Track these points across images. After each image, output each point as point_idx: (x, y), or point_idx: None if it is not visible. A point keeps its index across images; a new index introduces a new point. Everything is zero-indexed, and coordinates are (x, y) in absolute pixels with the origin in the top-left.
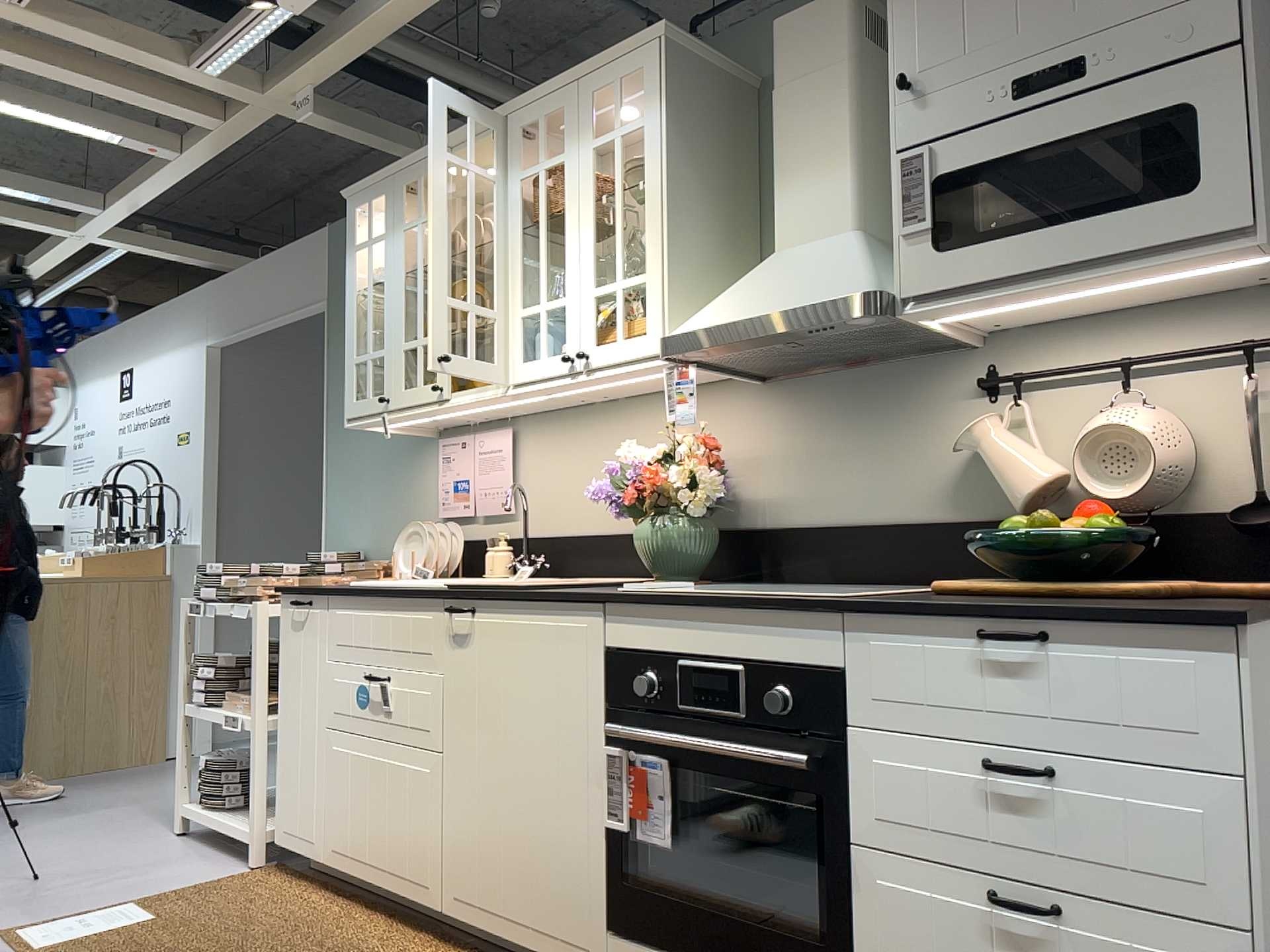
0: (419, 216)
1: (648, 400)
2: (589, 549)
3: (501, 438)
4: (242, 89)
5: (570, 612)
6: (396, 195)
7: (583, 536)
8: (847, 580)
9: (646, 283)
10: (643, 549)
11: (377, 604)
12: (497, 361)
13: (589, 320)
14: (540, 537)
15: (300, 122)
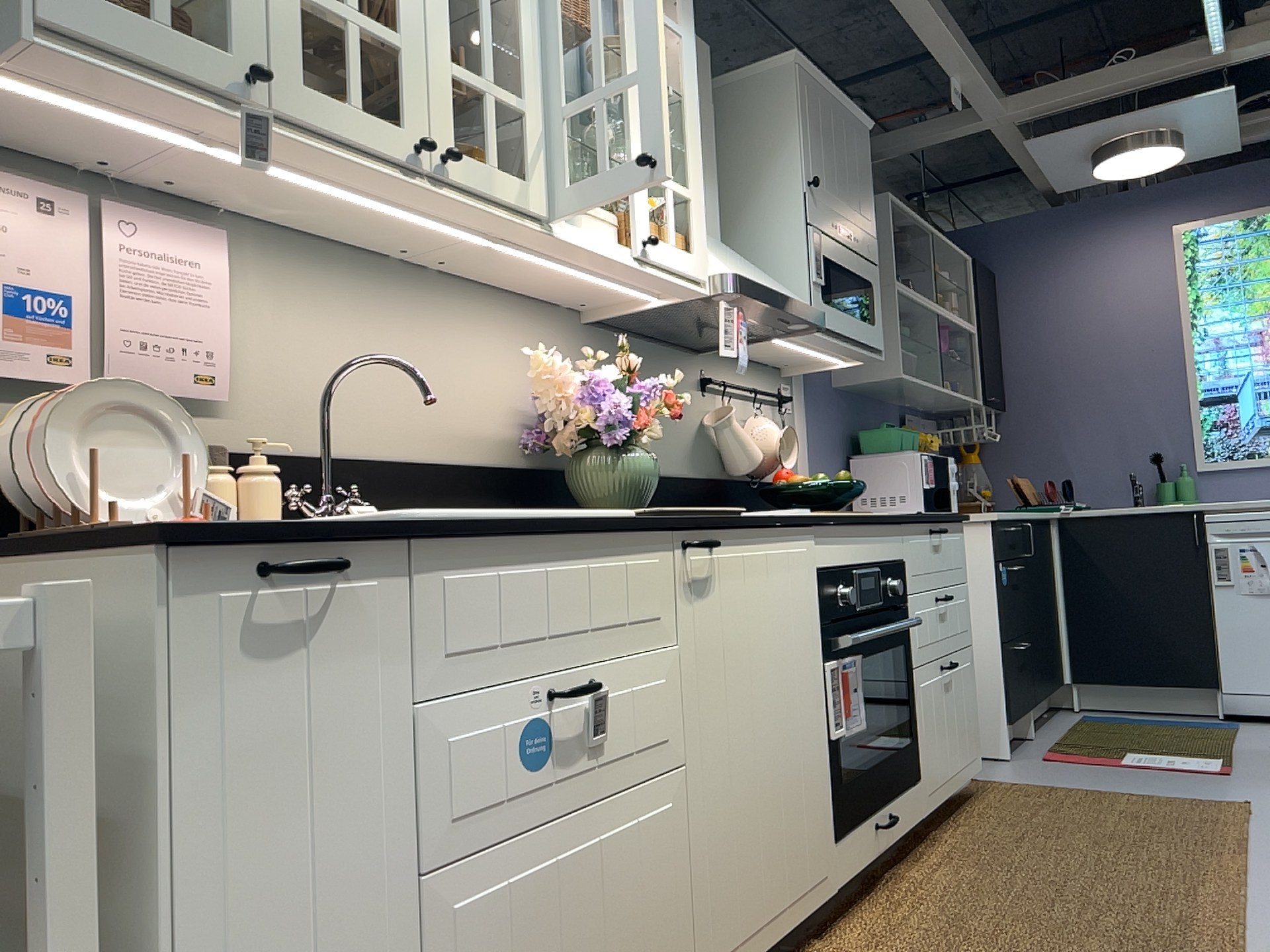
0: None
1: (471, 291)
2: (398, 483)
3: (201, 242)
4: None
5: (797, 536)
6: None
7: (382, 461)
8: None
9: (694, 203)
10: (625, 481)
11: (553, 550)
12: (530, 173)
13: (644, 202)
14: (291, 455)
15: None
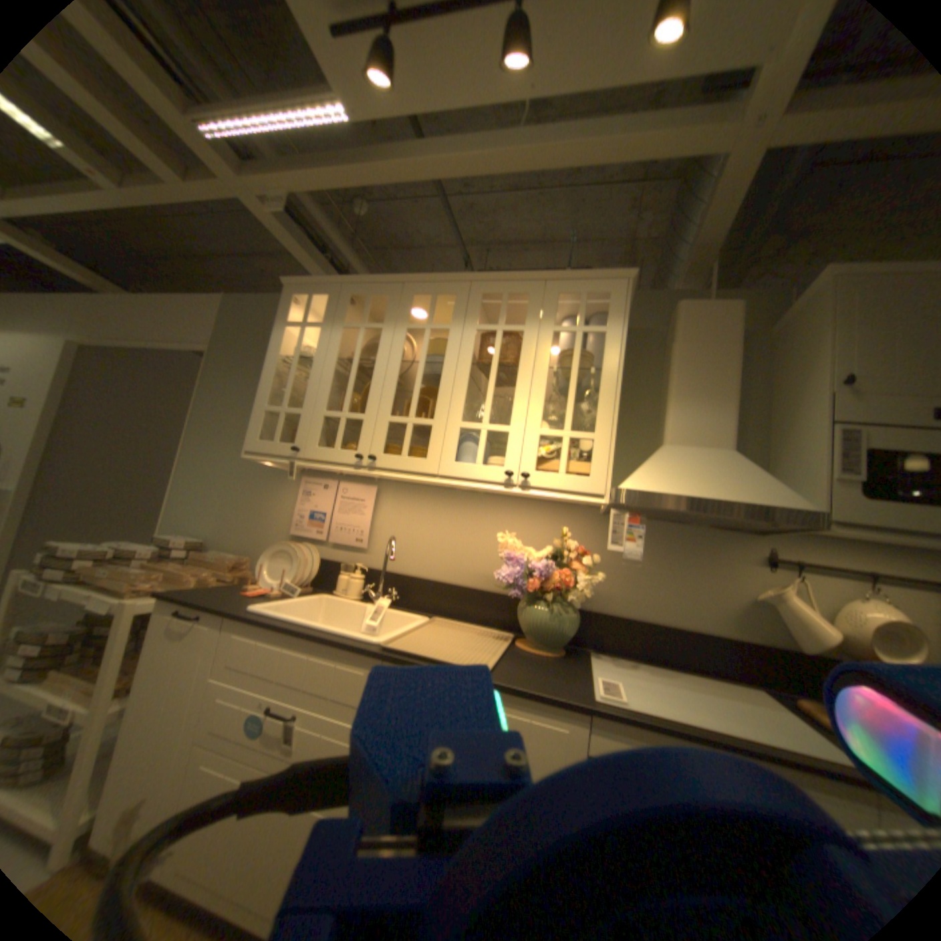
0: (350, 319)
1: (505, 500)
2: (436, 592)
3: (367, 492)
4: (220, 158)
5: (550, 714)
6: (341, 298)
7: (430, 580)
8: (656, 662)
9: (595, 441)
10: (531, 624)
11: (291, 644)
12: (429, 454)
13: (532, 451)
14: (389, 572)
15: (264, 209)
